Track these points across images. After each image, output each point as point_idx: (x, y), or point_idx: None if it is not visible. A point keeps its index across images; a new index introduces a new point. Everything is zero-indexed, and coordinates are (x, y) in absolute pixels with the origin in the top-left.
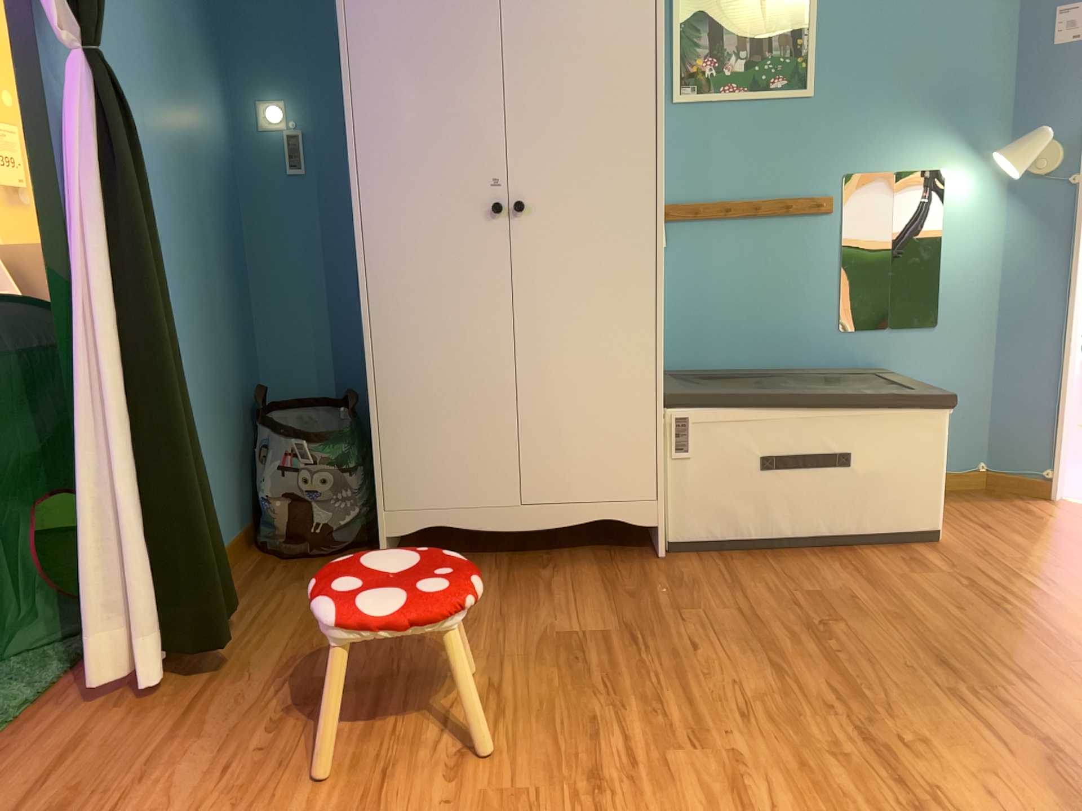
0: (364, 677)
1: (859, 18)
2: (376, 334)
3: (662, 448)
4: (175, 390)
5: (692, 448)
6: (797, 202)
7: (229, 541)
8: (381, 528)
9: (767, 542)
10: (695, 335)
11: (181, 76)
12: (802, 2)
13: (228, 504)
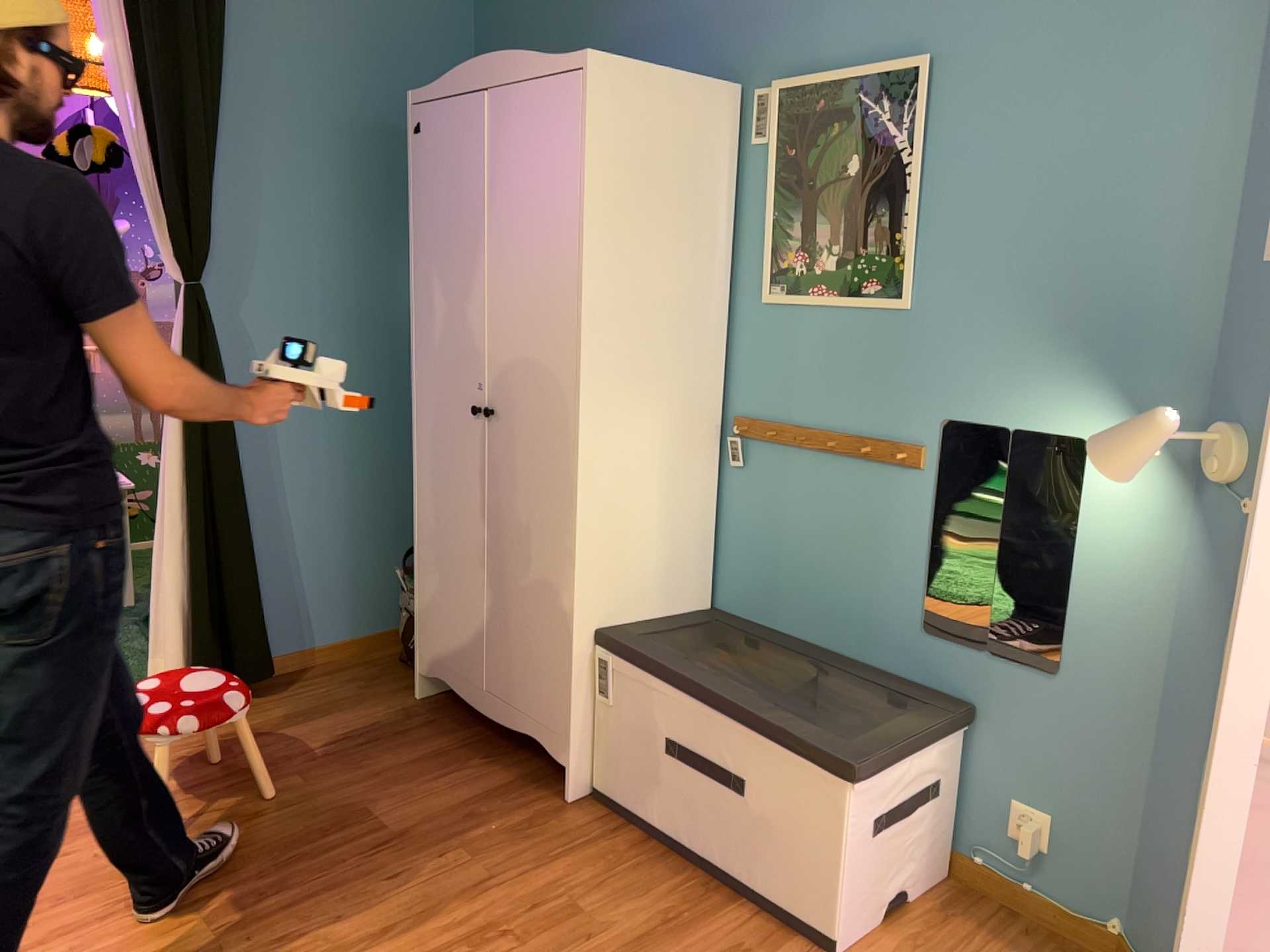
0: (236, 769)
1: (977, 204)
2: (418, 499)
3: (584, 689)
4: (221, 514)
5: (613, 703)
6: (880, 444)
7: (367, 634)
8: (416, 667)
9: (668, 845)
10: (767, 577)
11: (377, 262)
12: (902, 184)
13: (375, 604)
